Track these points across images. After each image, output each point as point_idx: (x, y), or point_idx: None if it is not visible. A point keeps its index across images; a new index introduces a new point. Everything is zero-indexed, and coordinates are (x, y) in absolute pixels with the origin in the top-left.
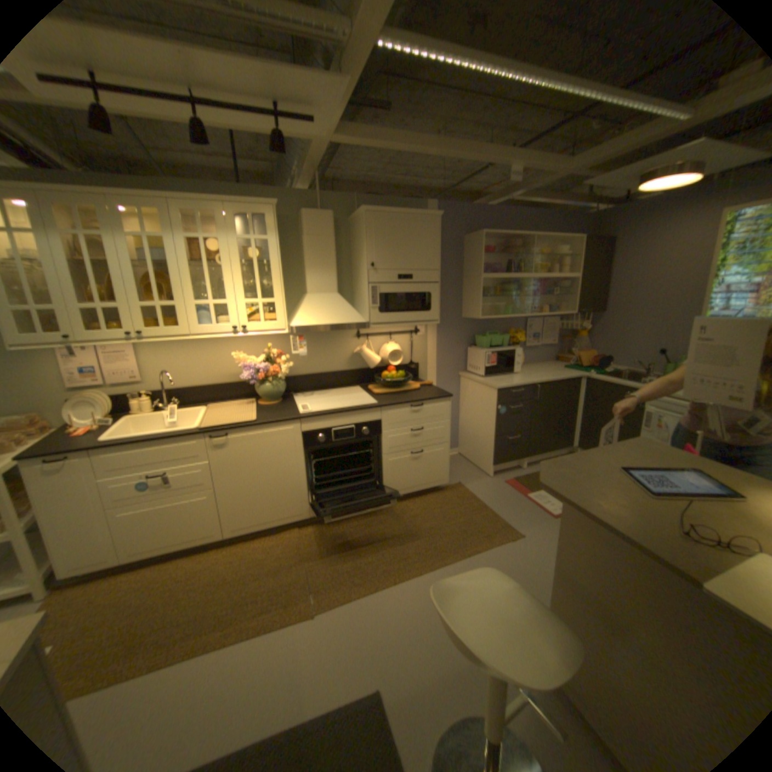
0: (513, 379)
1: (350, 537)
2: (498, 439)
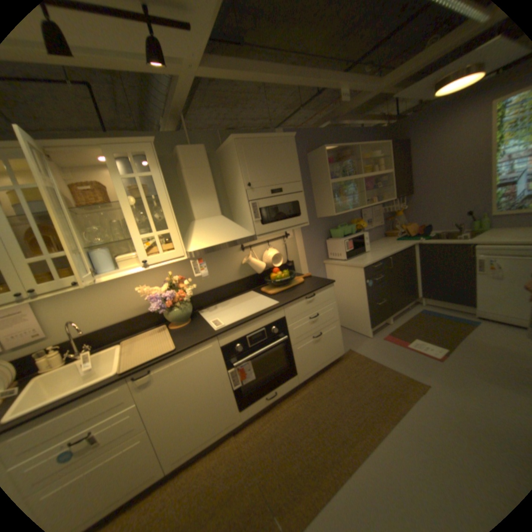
0: (369, 257)
1: (285, 432)
2: (371, 306)
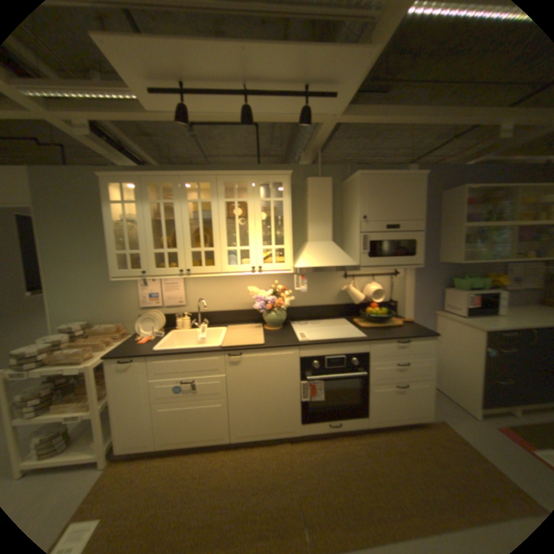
0: (500, 322)
1: (338, 464)
2: (488, 382)
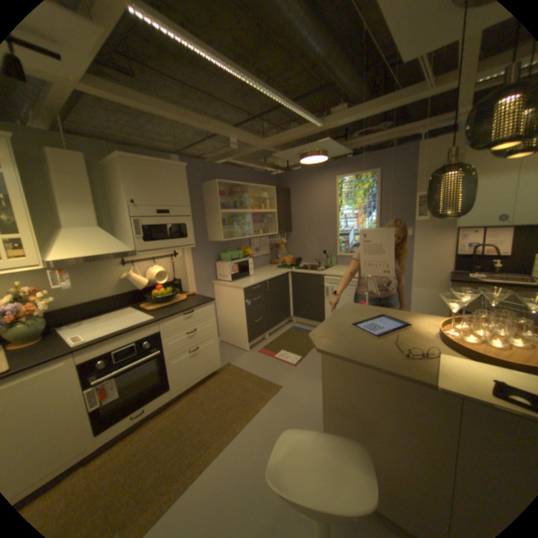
0: (250, 280)
1: (146, 448)
2: (249, 323)
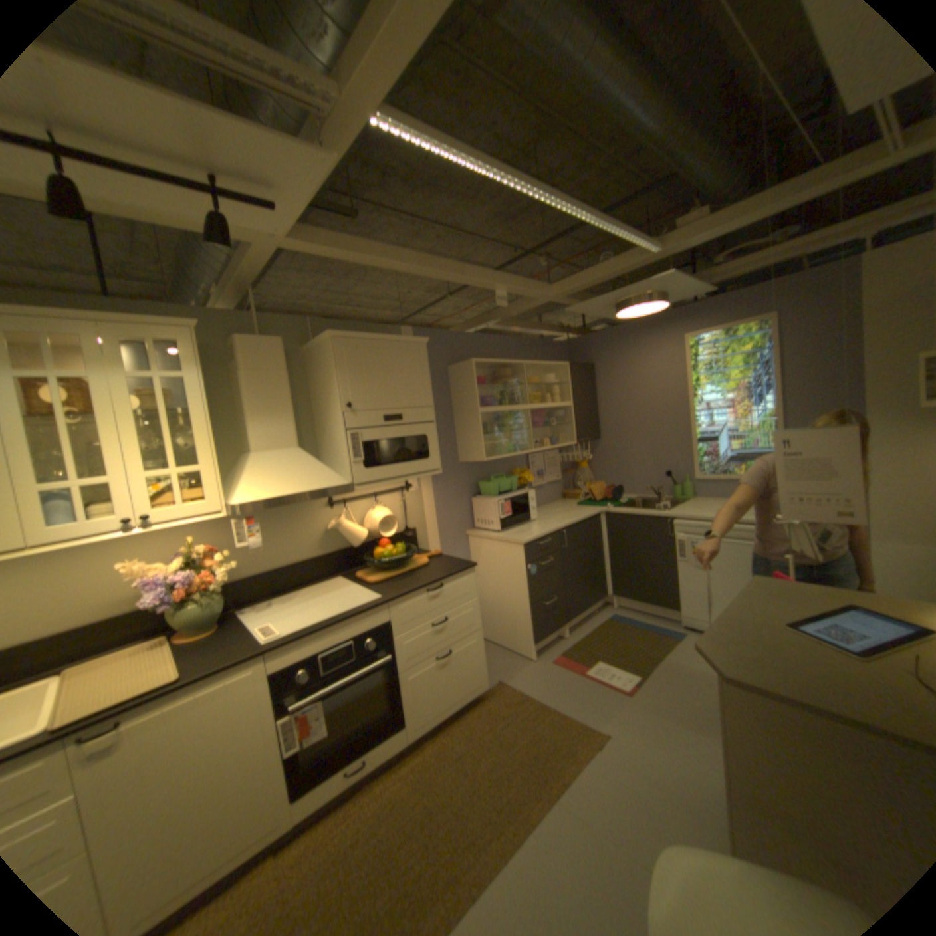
0: (533, 528)
1: (371, 837)
2: (534, 608)
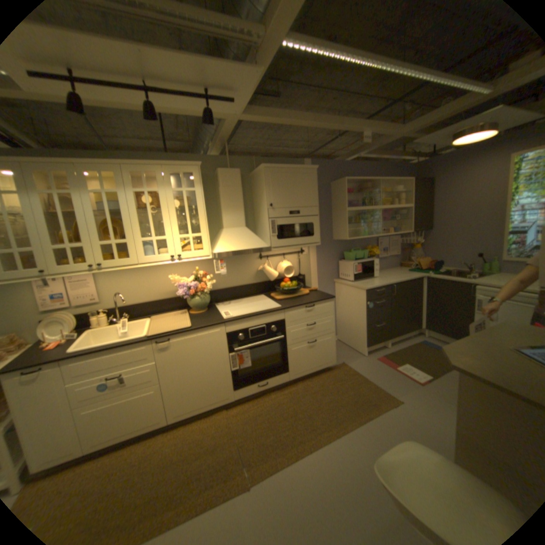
0: (375, 282)
1: (268, 414)
2: (369, 327)
